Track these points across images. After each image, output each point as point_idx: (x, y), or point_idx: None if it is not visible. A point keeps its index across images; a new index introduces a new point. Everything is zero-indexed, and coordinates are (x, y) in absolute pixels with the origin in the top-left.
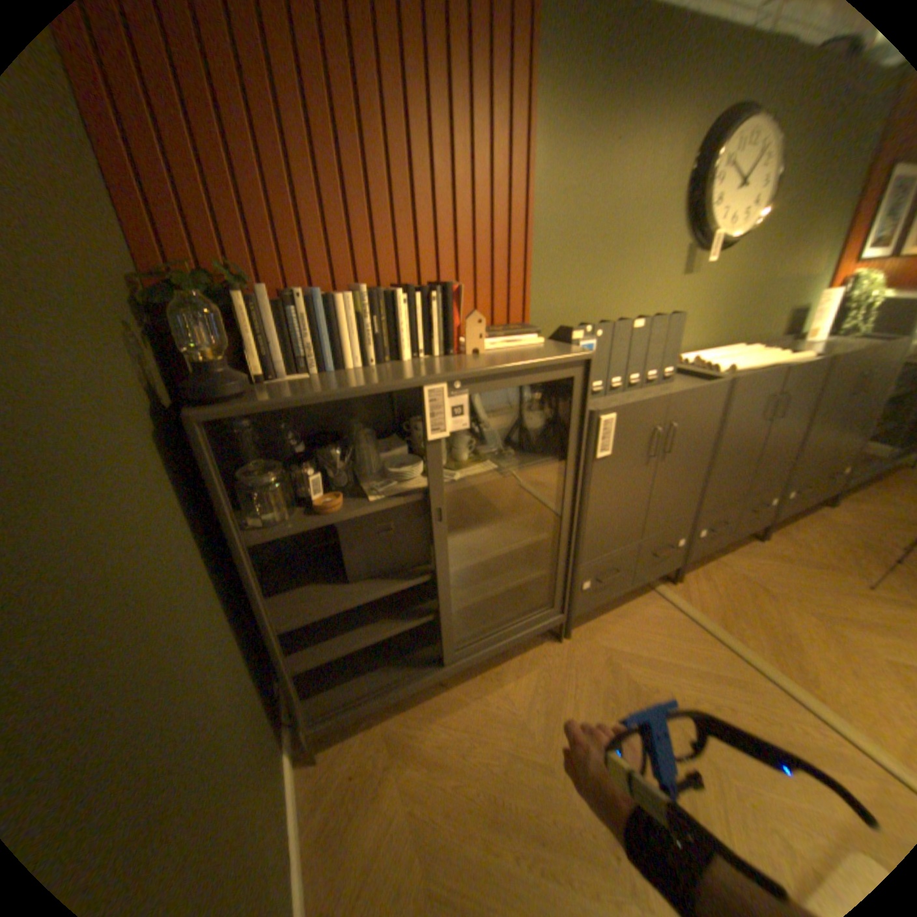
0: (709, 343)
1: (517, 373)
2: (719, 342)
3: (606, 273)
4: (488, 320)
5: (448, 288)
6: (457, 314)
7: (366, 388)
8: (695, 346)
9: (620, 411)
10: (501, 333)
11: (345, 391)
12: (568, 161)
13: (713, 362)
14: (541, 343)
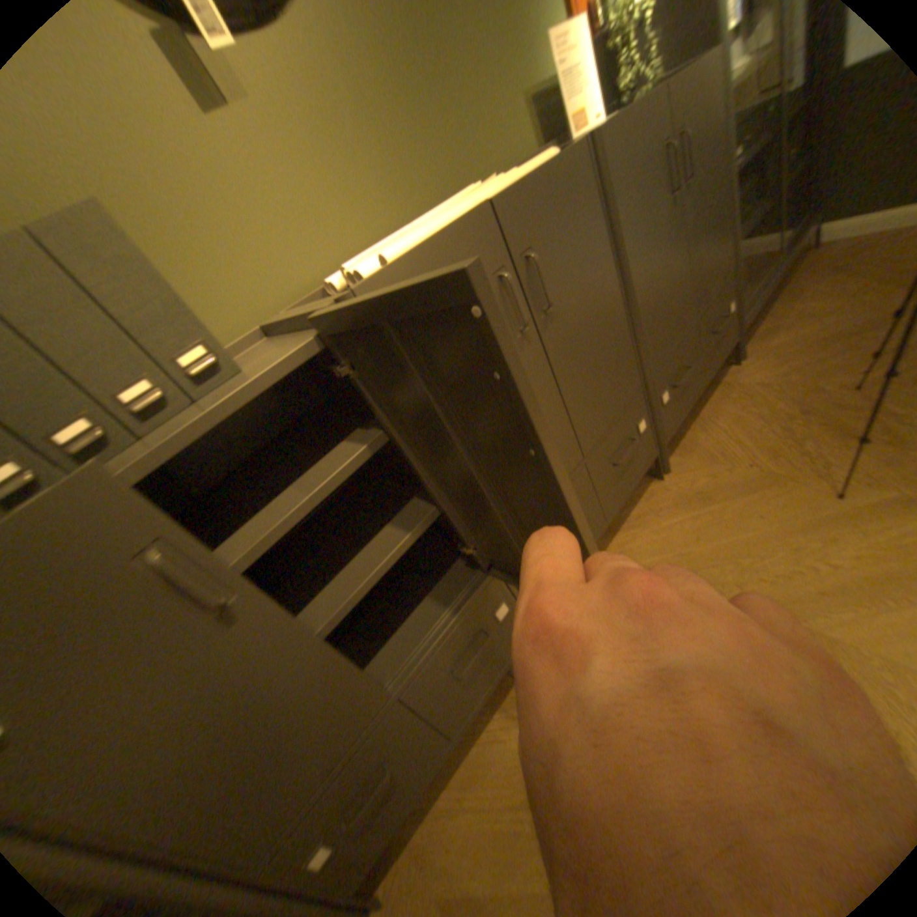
0: (395, 226)
1: None
2: (415, 214)
3: None
4: None
5: None
6: None
7: None
8: (365, 244)
9: None
10: None
11: None
12: None
13: (355, 271)
14: None
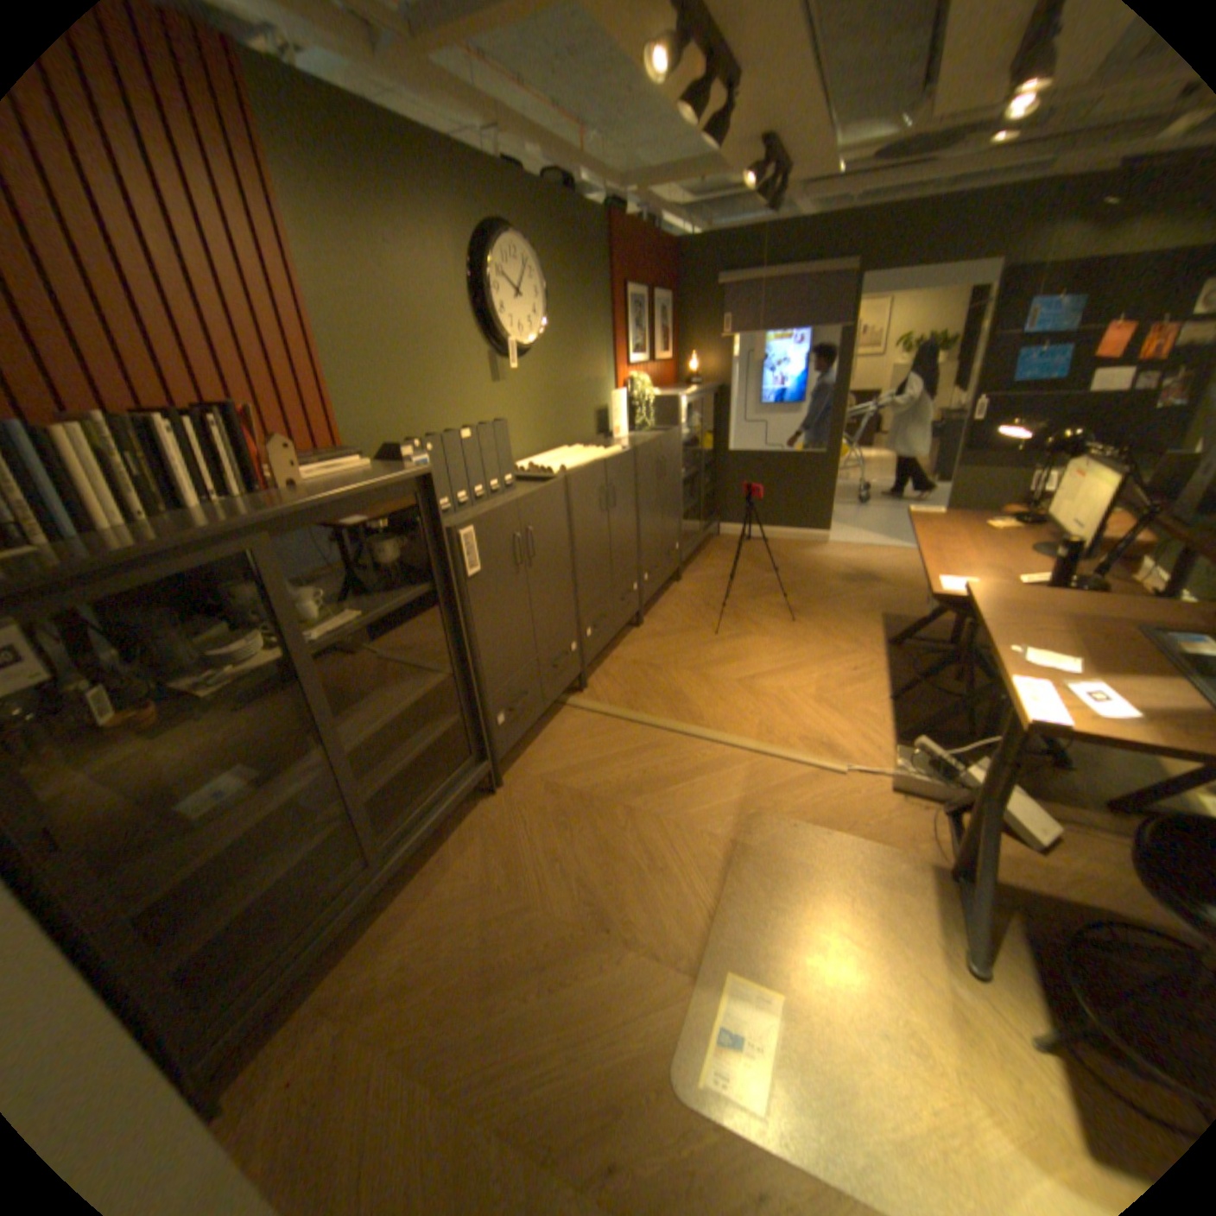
0: (537, 449)
1: (356, 498)
2: (545, 447)
3: (415, 383)
4: (289, 446)
5: (225, 409)
6: (248, 440)
7: (163, 540)
8: (525, 453)
9: (476, 522)
10: (315, 458)
11: (131, 549)
12: (333, 259)
13: (545, 466)
14: (368, 464)
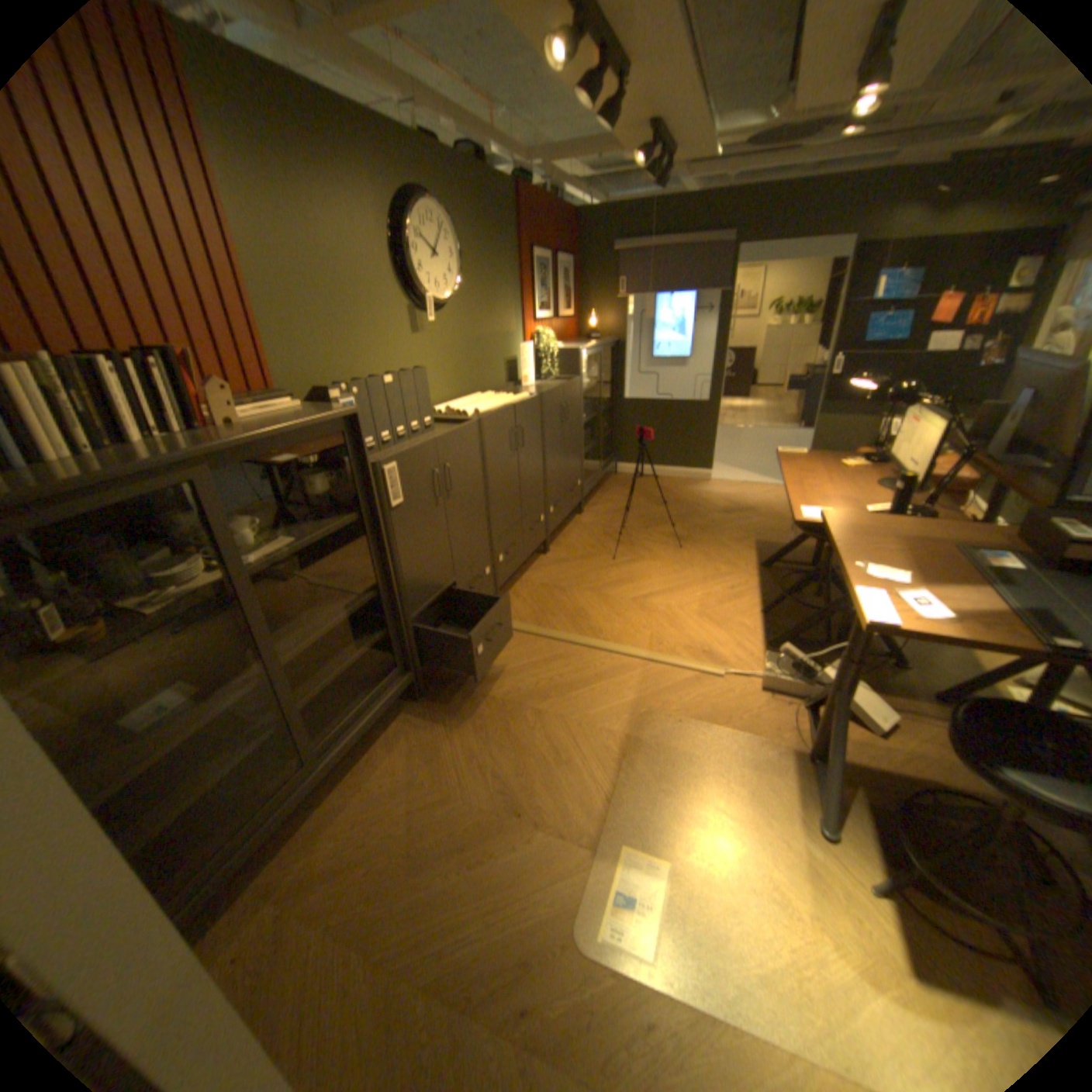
0: (454, 395)
1: (289, 434)
2: (461, 392)
3: (341, 333)
4: (225, 387)
5: (165, 352)
6: (187, 381)
7: (111, 470)
8: (443, 398)
9: (399, 458)
10: (250, 398)
11: (81, 477)
12: (264, 217)
13: (461, 409)
14: (299, 405)
